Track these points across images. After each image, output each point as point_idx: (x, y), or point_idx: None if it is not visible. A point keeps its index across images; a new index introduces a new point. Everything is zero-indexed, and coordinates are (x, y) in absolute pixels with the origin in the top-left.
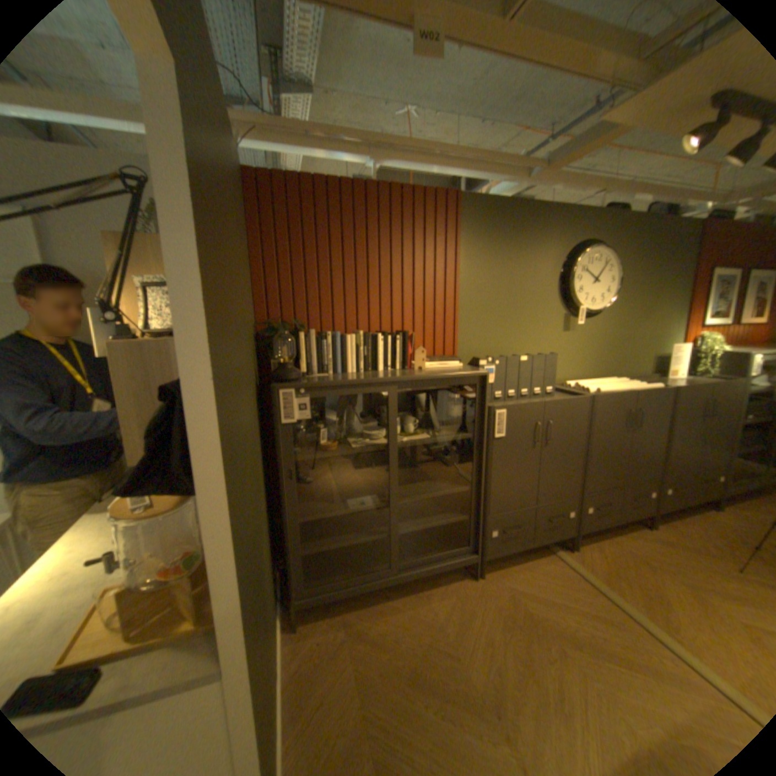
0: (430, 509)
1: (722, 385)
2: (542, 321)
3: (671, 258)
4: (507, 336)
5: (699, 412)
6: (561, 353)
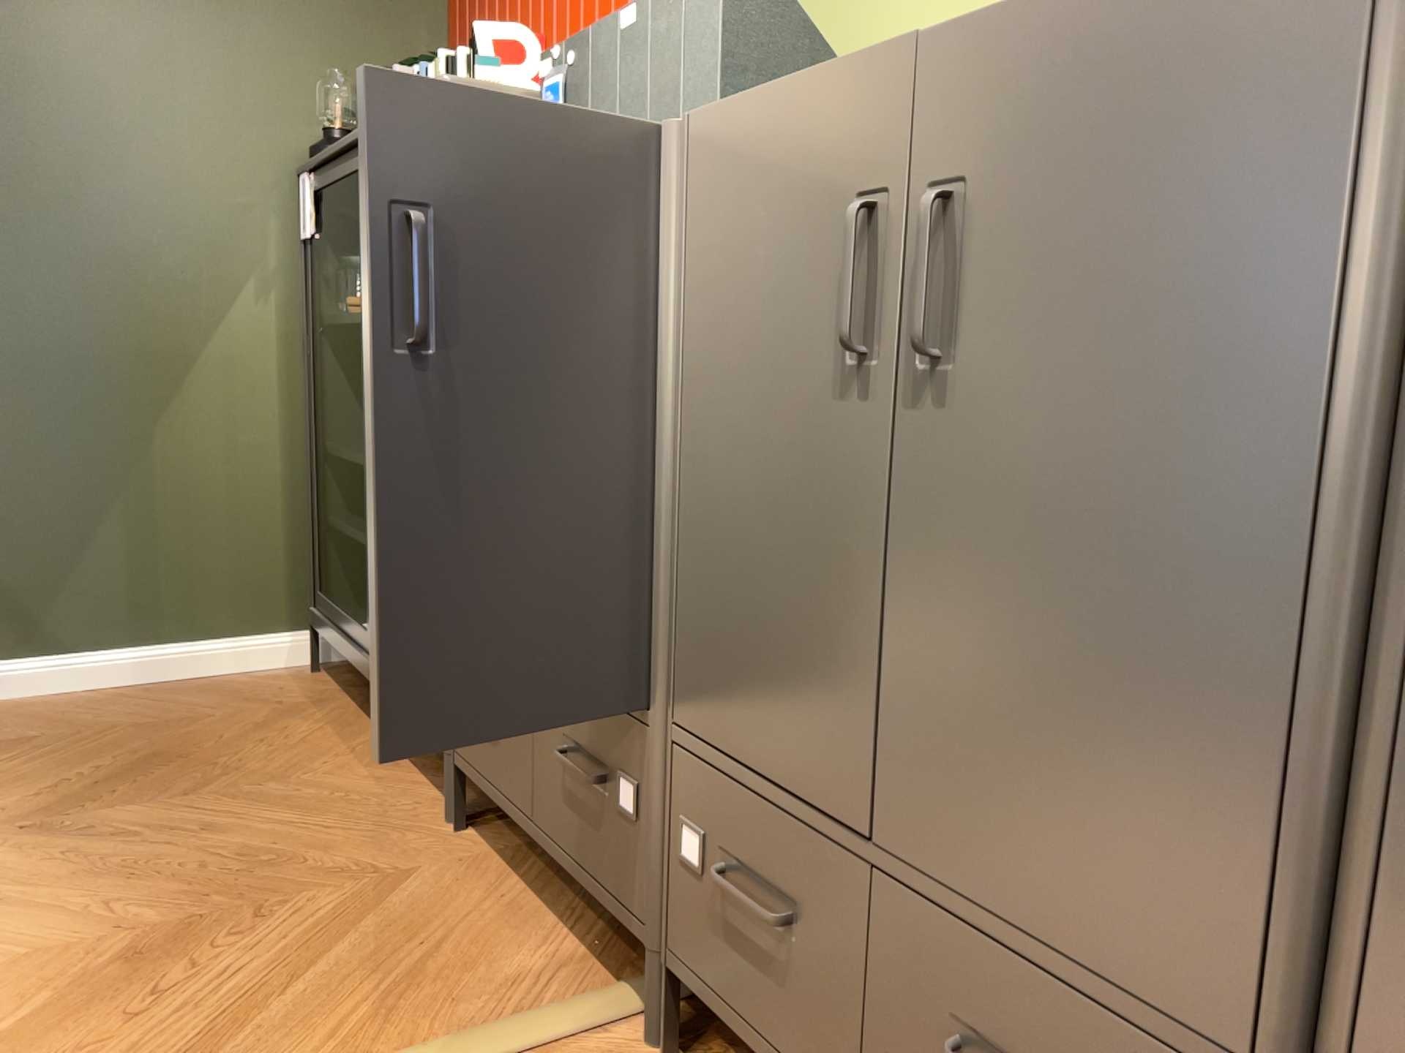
0: None
1: None
2: None
3: None
4: None
5: None
6: None
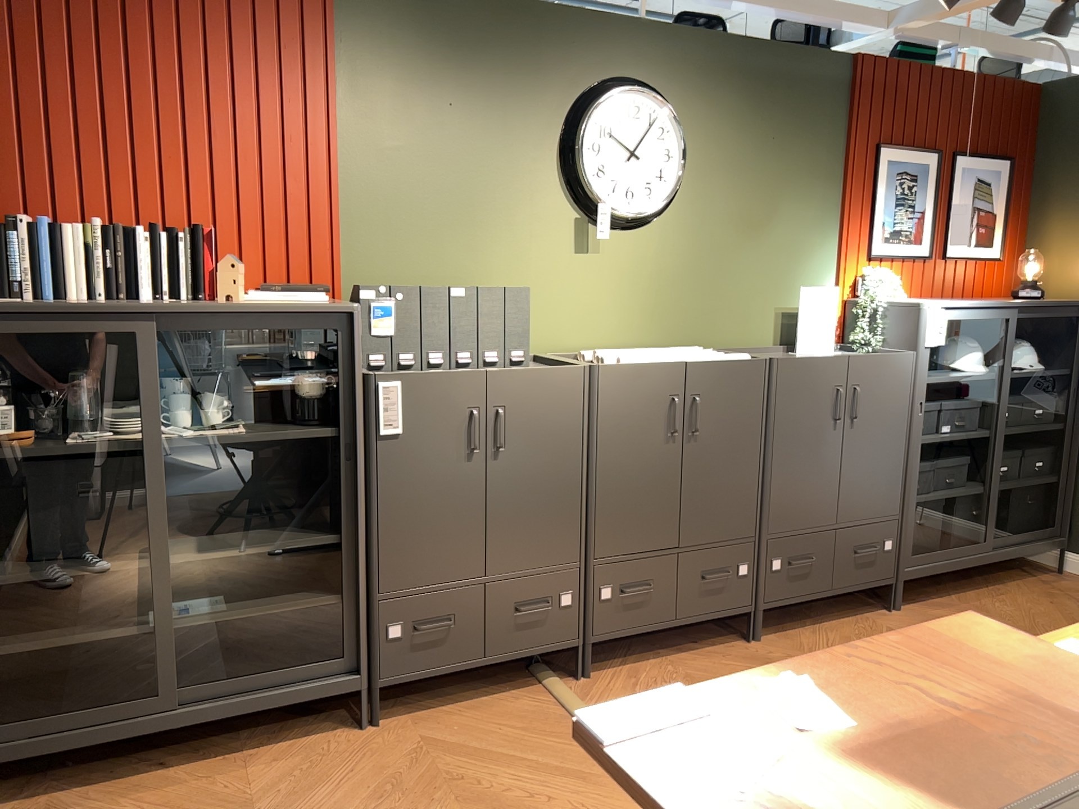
0: (269, 587)
1: (864, 360)
2: (528, 229)
3: (792, 126)
4: (453, 253)
5: (823, 409)
6: (574, 294)
